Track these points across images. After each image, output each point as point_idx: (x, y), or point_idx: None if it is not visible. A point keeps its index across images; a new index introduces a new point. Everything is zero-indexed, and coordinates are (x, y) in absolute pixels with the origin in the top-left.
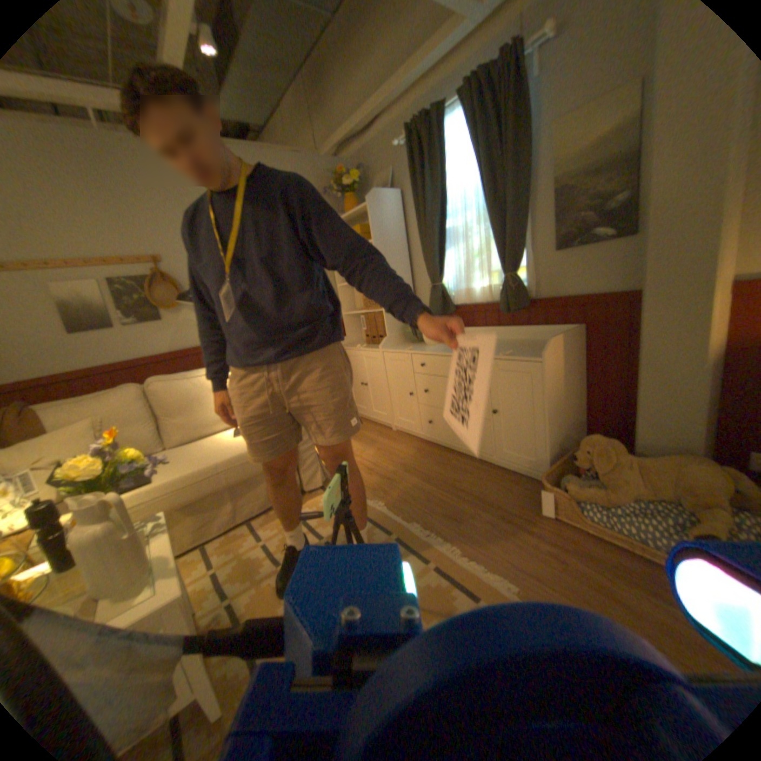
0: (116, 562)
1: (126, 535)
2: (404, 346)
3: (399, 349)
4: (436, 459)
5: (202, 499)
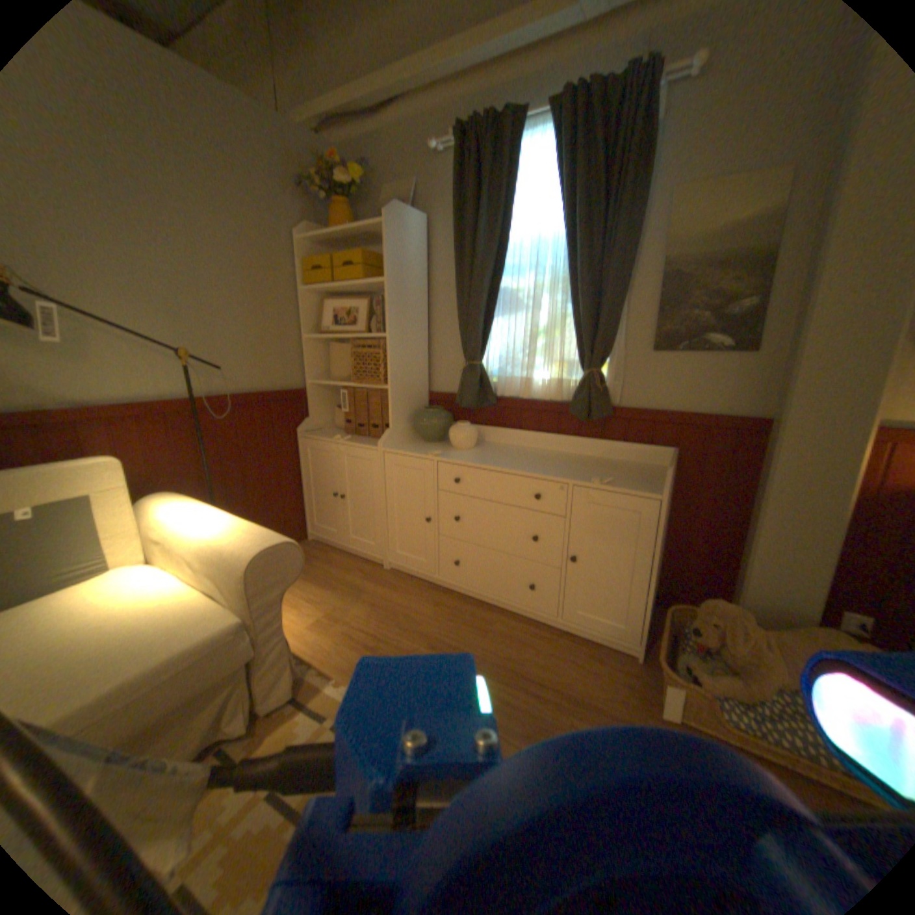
0: None
1: None
2: (418, 445)
3: (415, 450)
4: (470, 621)
5: None
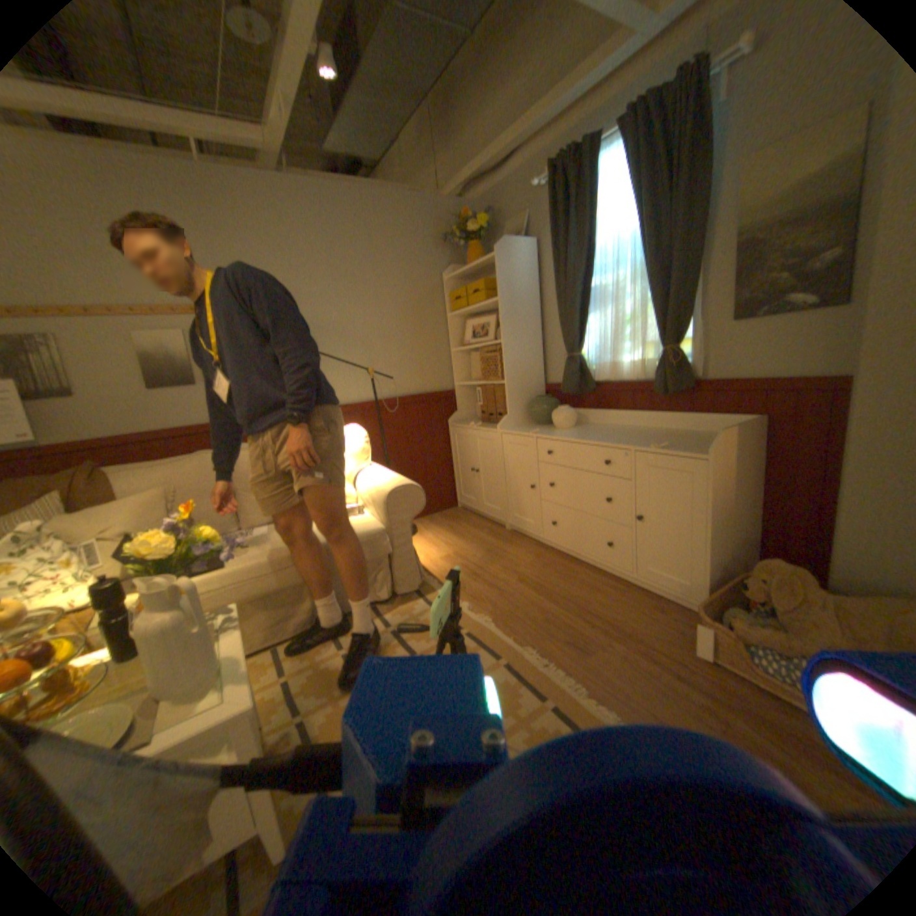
0: (183, 659)
1: (196, 628)
2: (528, 428)
3: (522, 431)
4: (559, 570)
5: (279, 592)
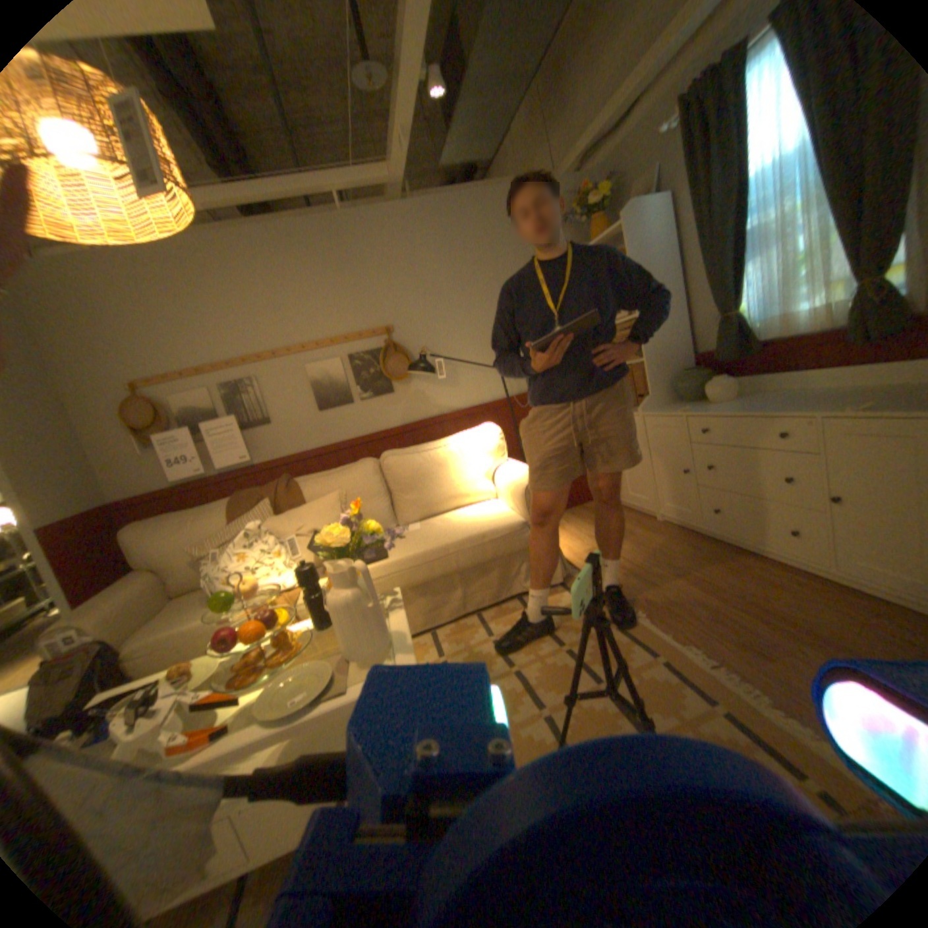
0: (363, 628)
1: (370, 603)
2: (676, 406)
3: (669, 410)
4: (727, 564)
5: (434, 580)
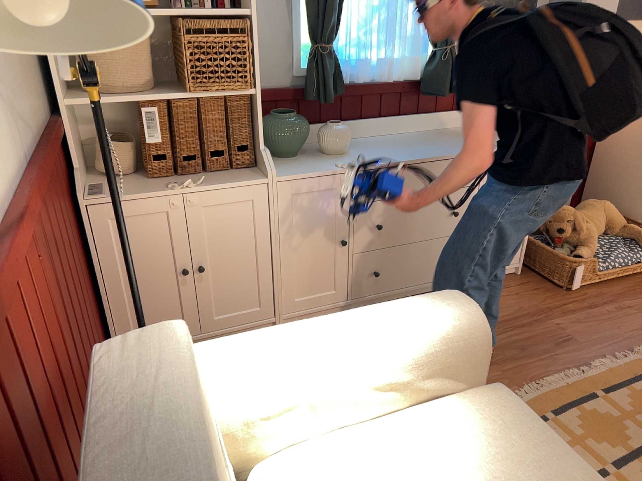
0: None
1: None
2: (294, 163)
3: (313, 168)
4: None
5: None
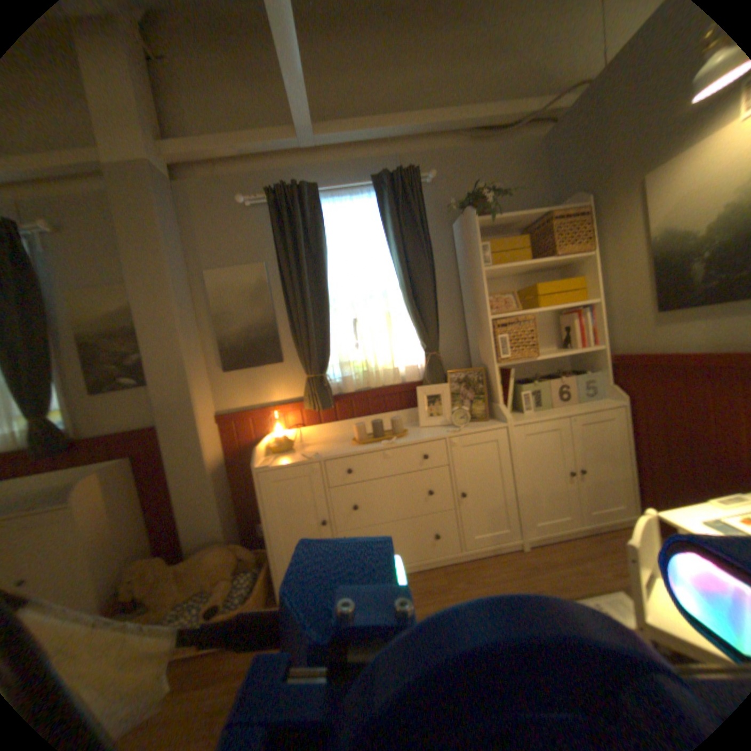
0: None
1: None
2: None
3: None
4: None
5: None
